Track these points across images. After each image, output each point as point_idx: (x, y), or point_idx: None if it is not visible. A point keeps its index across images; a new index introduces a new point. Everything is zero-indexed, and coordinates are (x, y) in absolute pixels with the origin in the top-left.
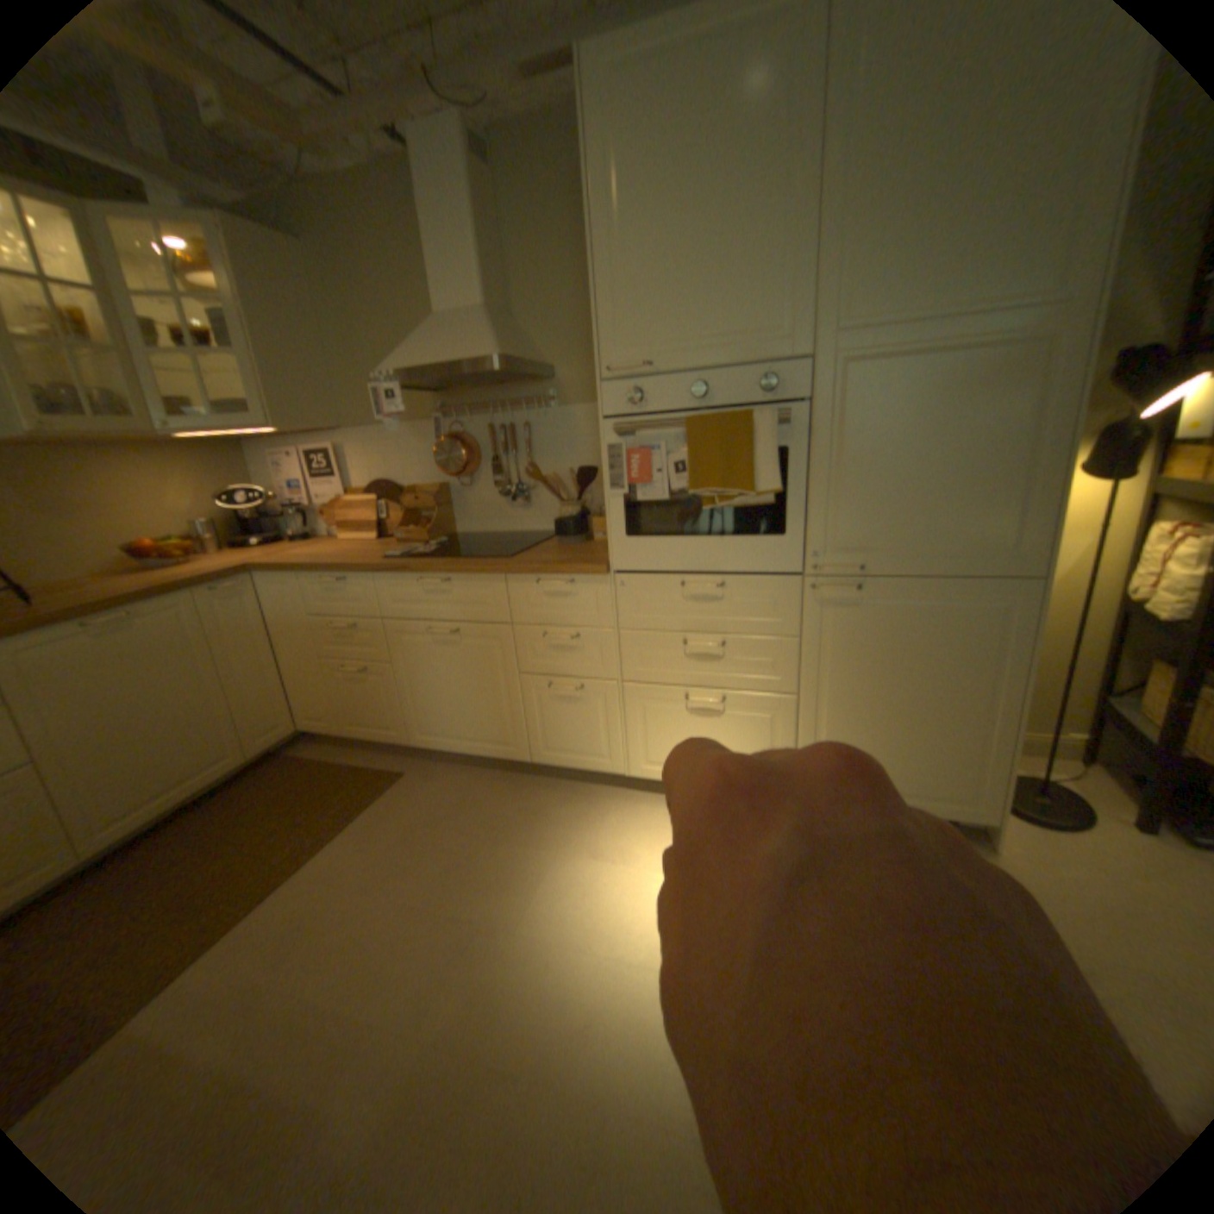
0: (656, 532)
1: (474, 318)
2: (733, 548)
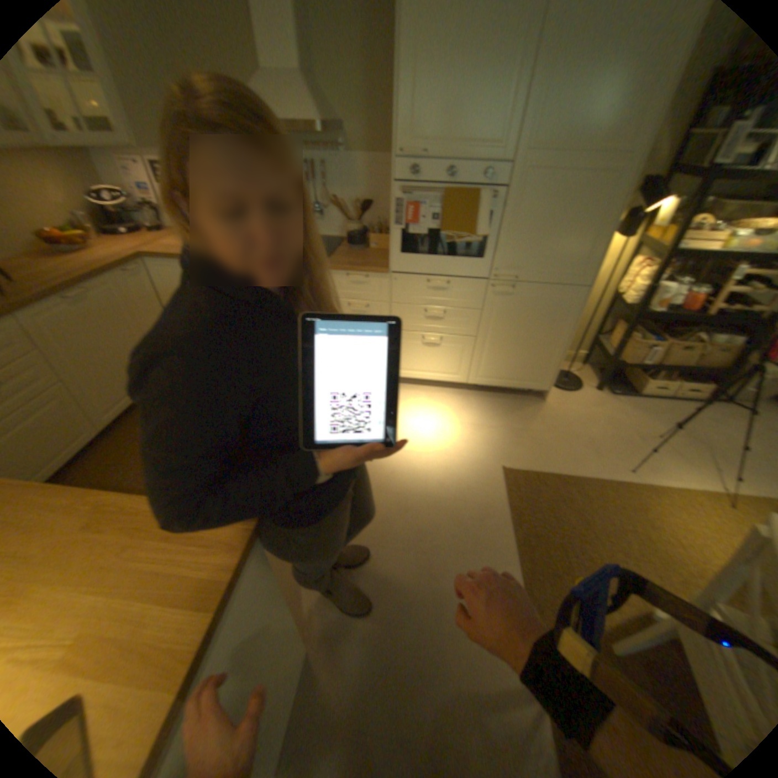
0: (414, 251)
1: (296, 85)
2: (456, 265)
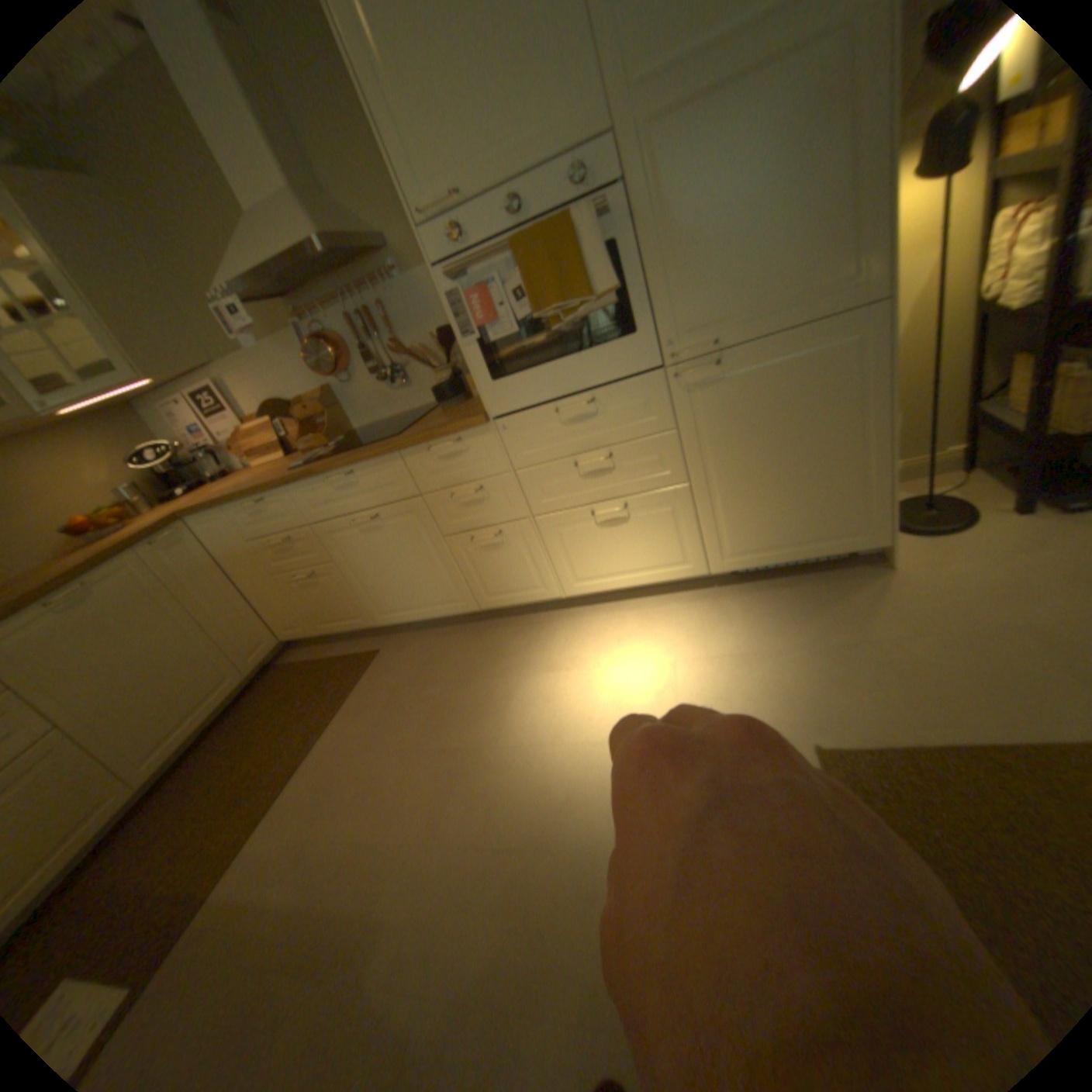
0: (521, 370)
1: (284, 206)
2: (593, 362)
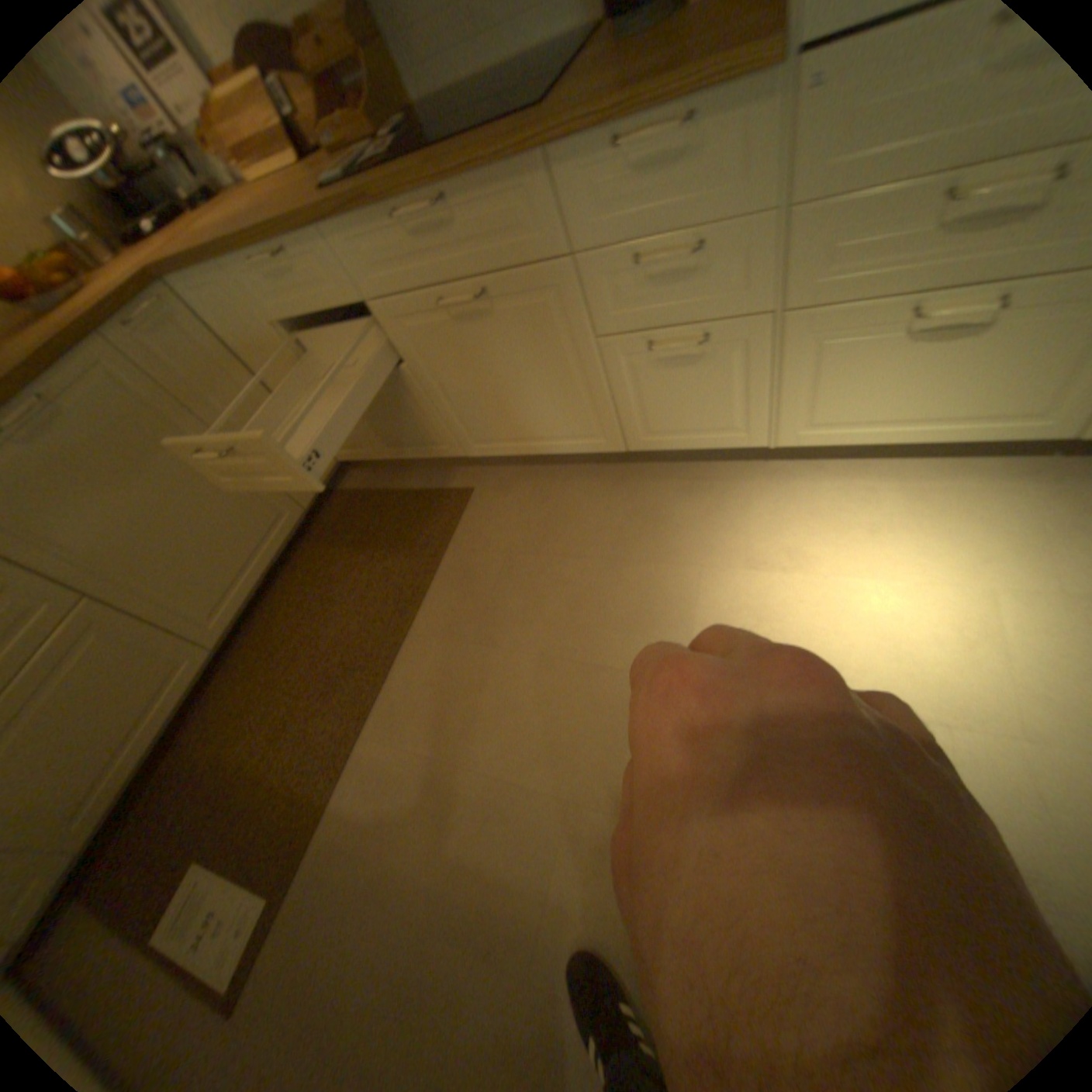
0: None
1: None
2: None
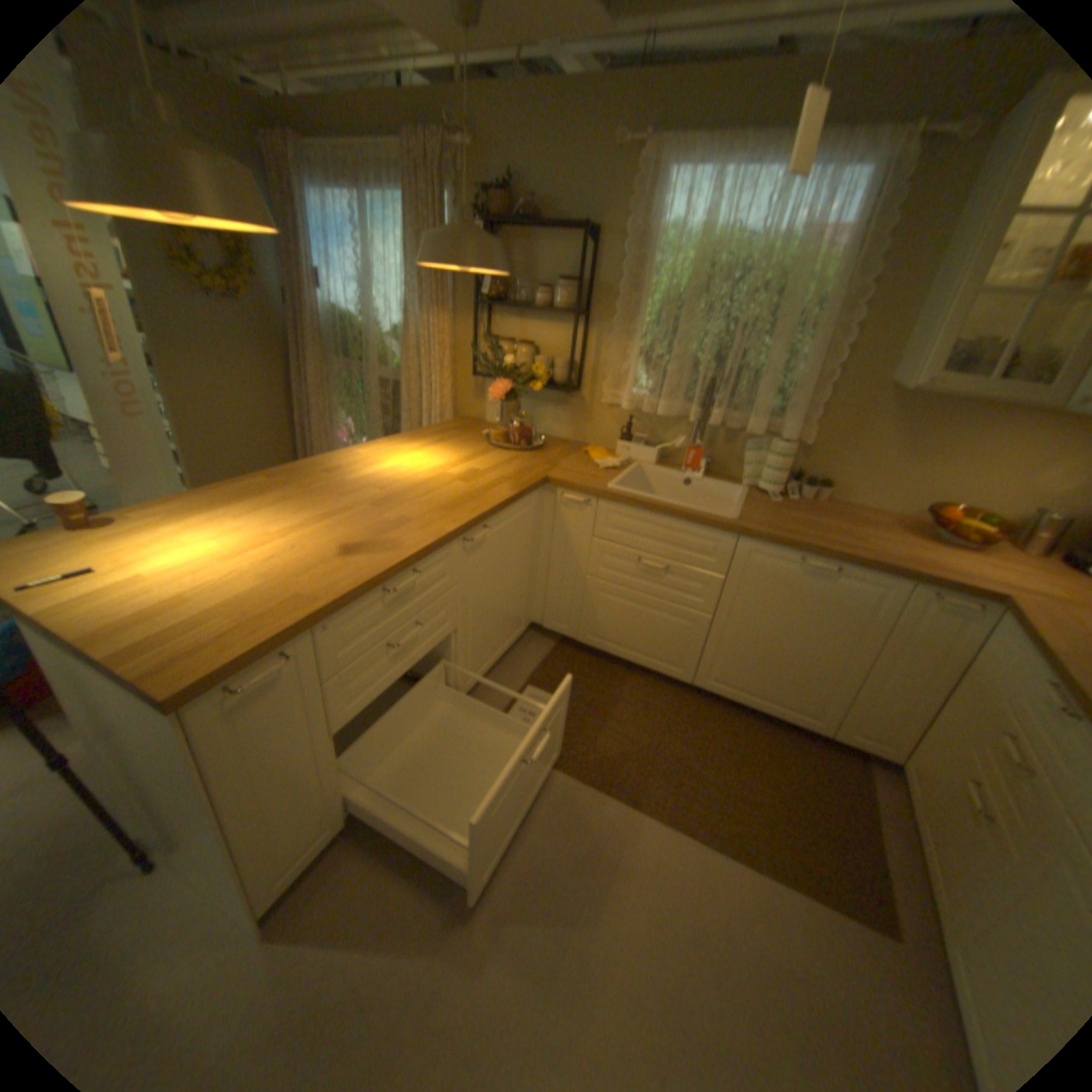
0: None
1: None
2: None
